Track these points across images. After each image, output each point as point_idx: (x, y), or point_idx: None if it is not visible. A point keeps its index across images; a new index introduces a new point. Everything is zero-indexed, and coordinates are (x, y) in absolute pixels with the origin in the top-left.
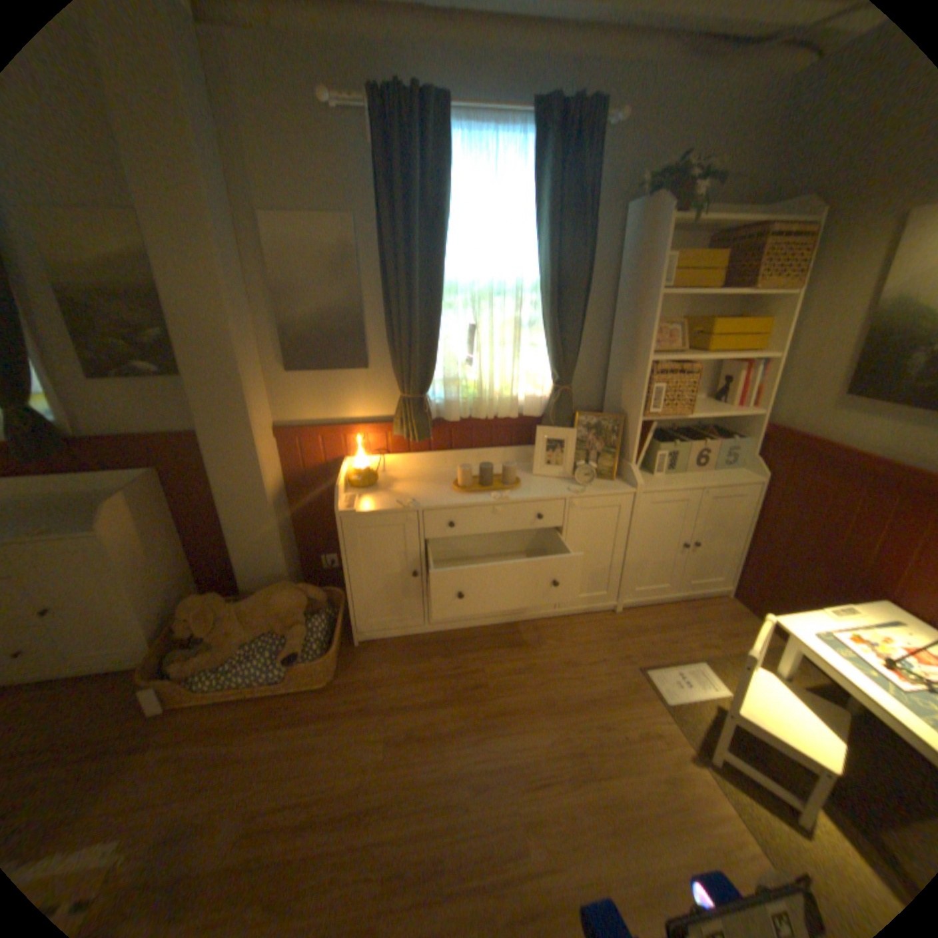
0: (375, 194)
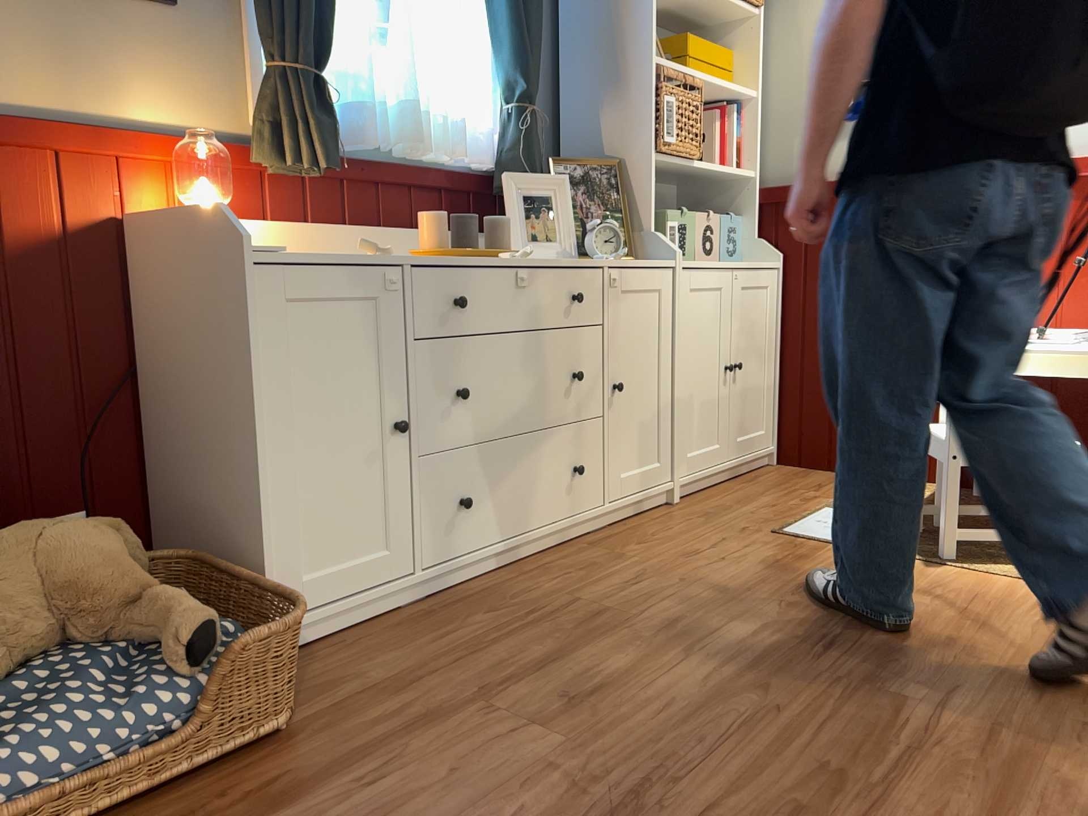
0: None
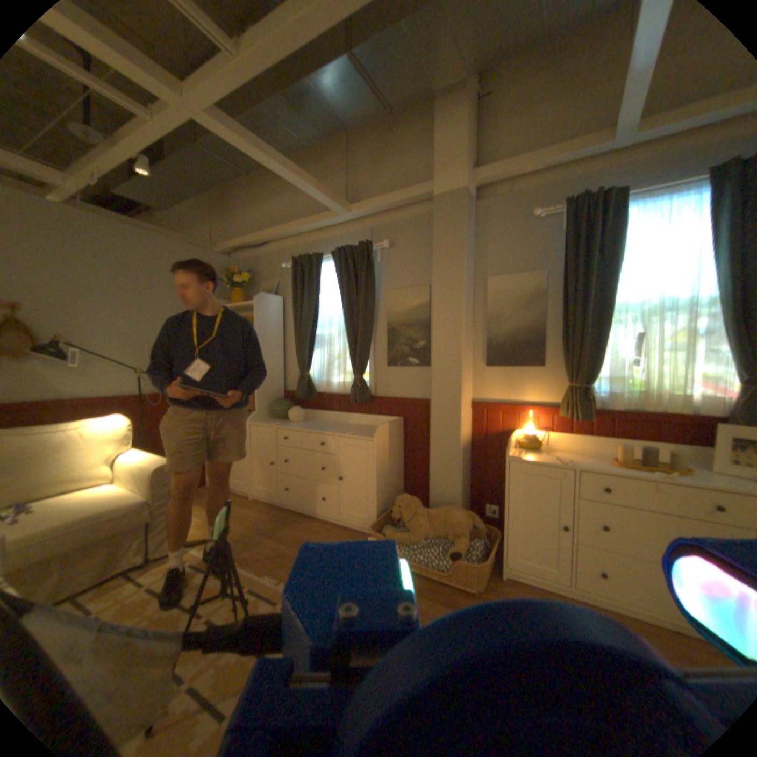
0: (565, 253)
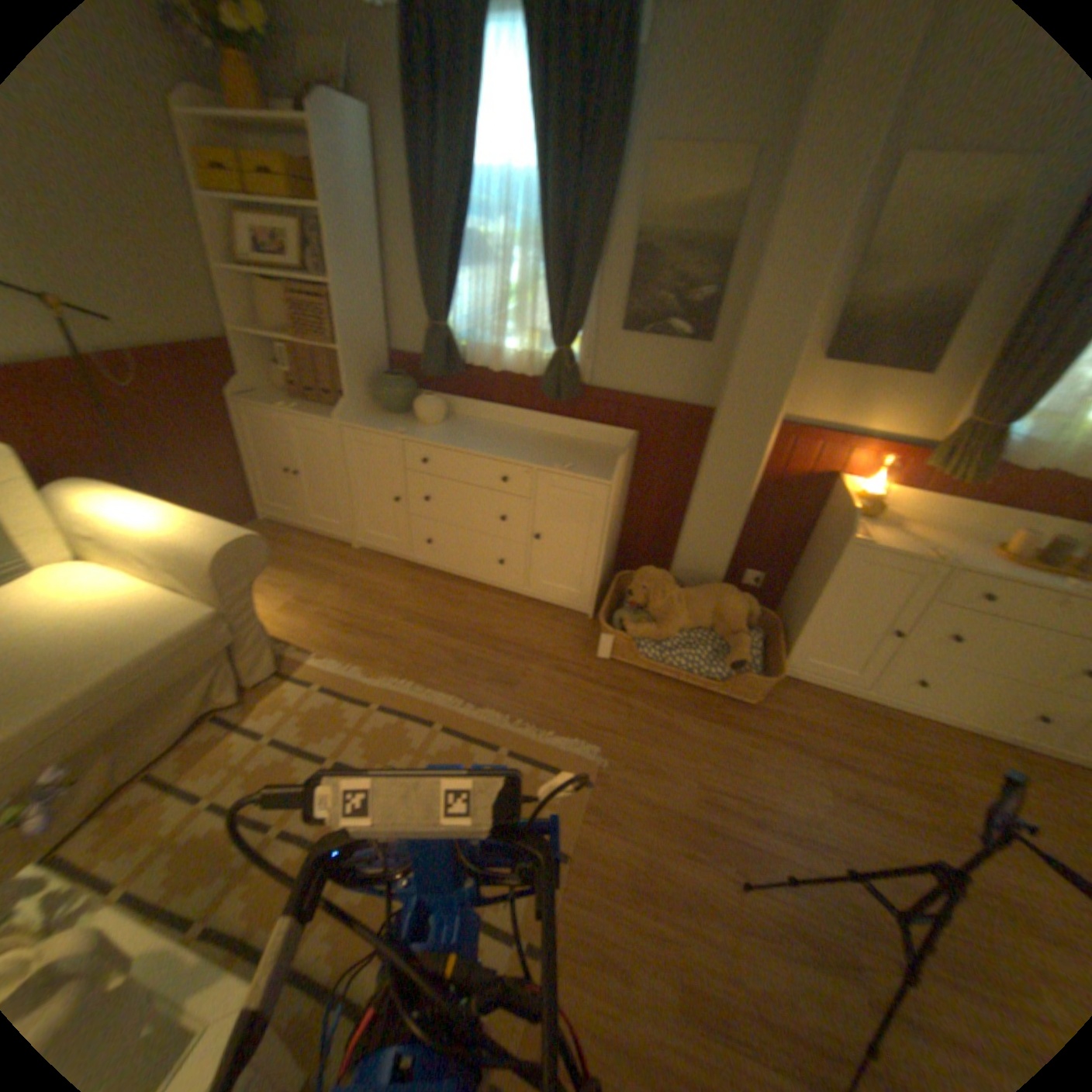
0: None
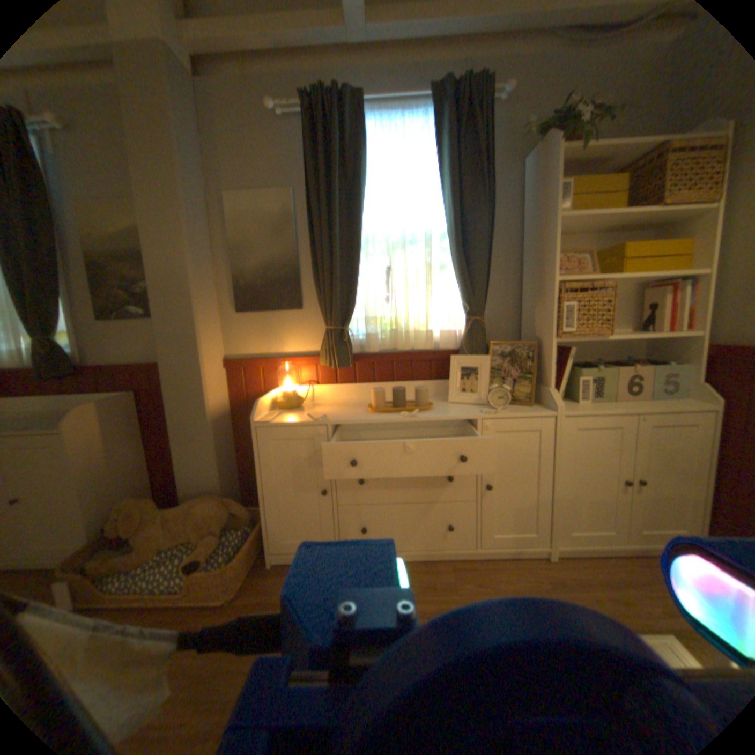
0: (305, 166)
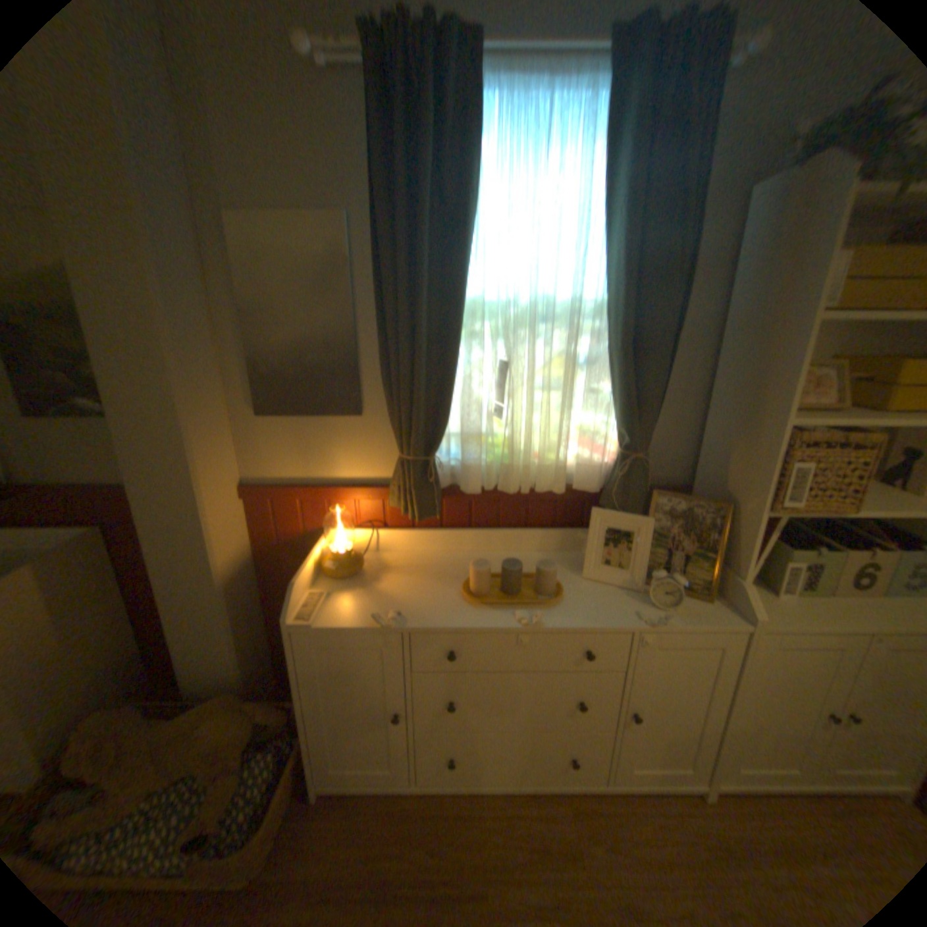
0: (369, 175)
